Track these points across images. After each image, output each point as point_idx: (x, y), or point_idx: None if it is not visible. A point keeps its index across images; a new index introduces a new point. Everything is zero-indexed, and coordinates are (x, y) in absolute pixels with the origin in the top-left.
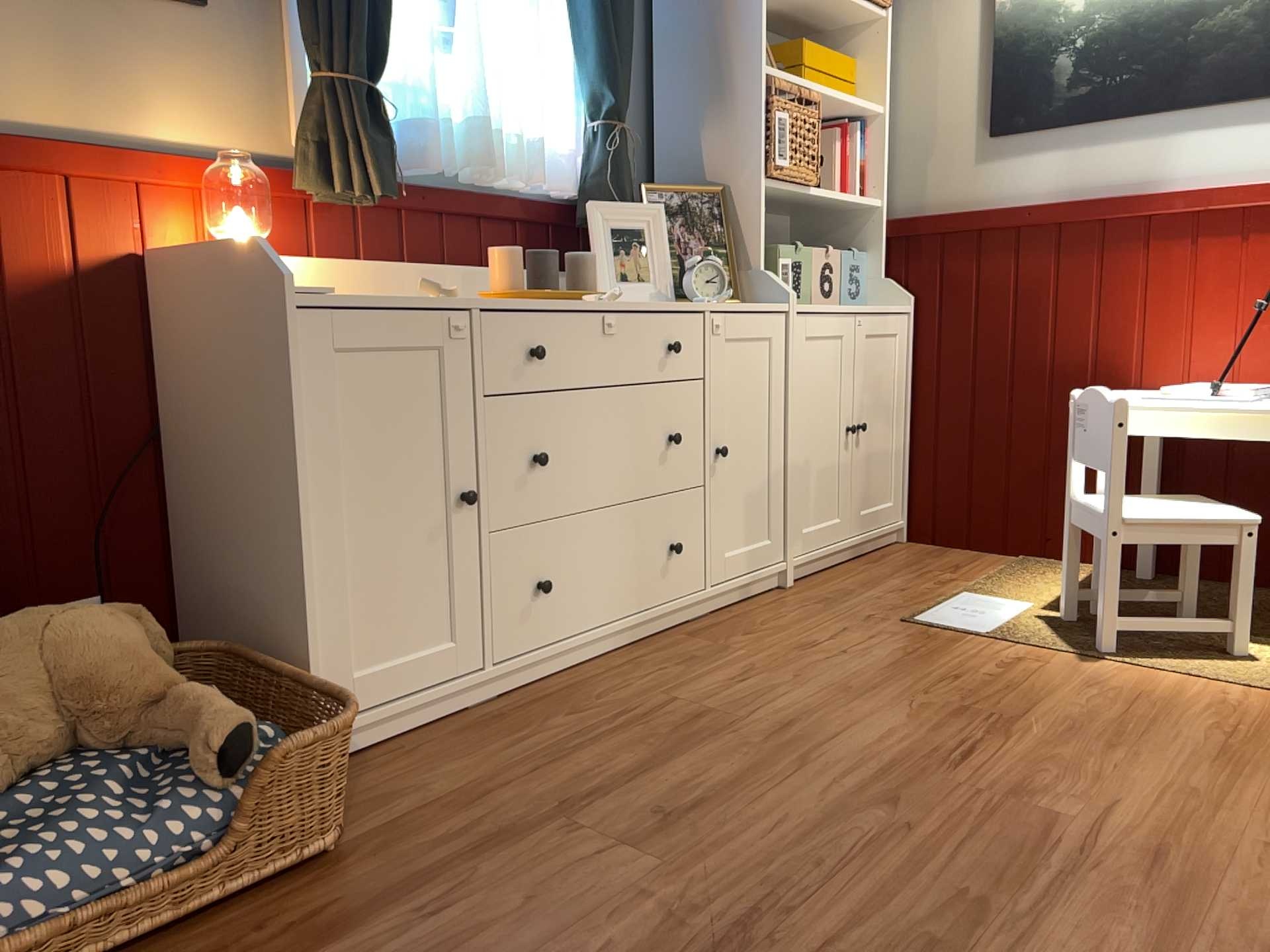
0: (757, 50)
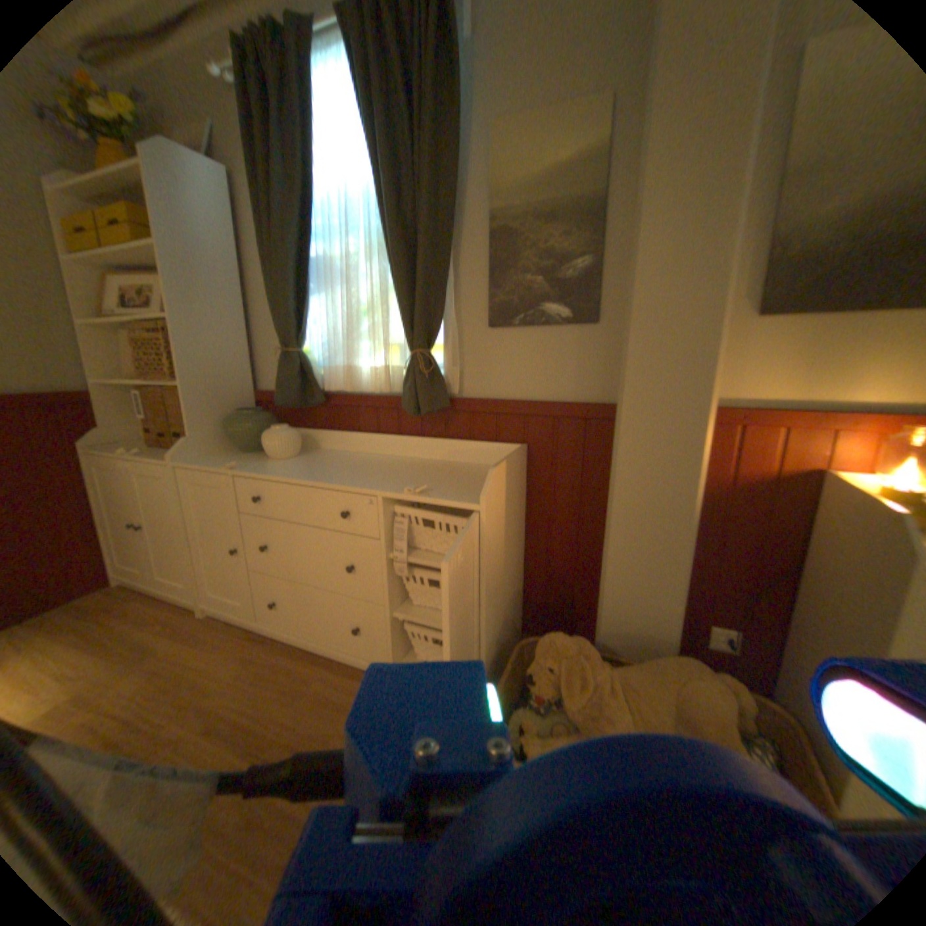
0: None
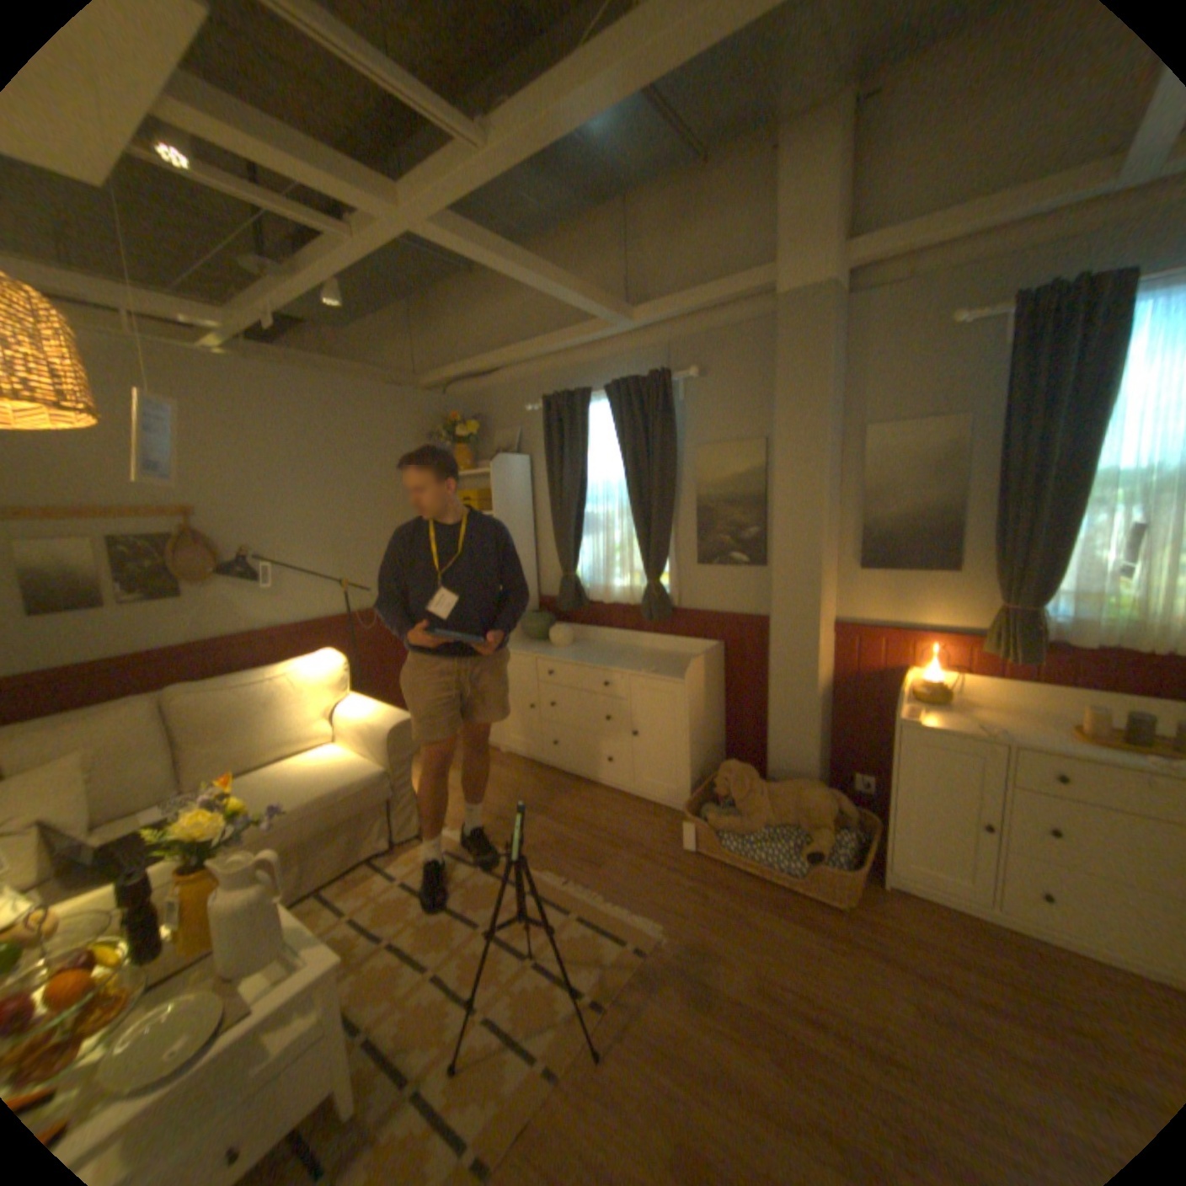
0: None
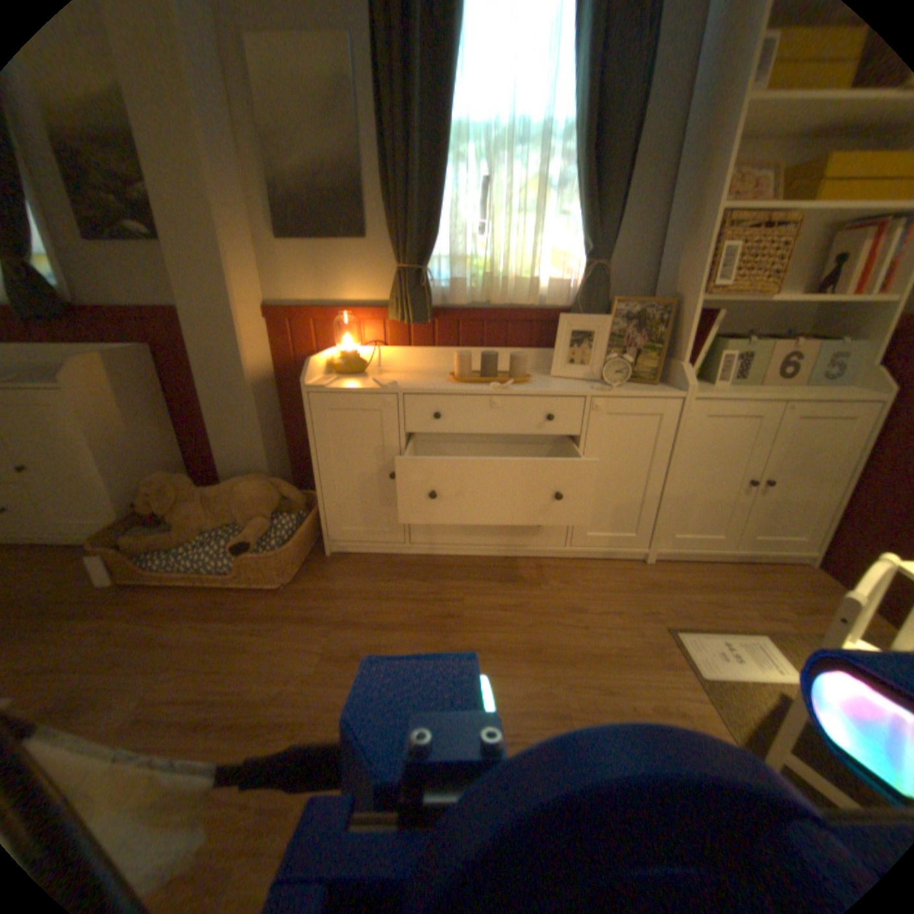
0: (721, 191)
